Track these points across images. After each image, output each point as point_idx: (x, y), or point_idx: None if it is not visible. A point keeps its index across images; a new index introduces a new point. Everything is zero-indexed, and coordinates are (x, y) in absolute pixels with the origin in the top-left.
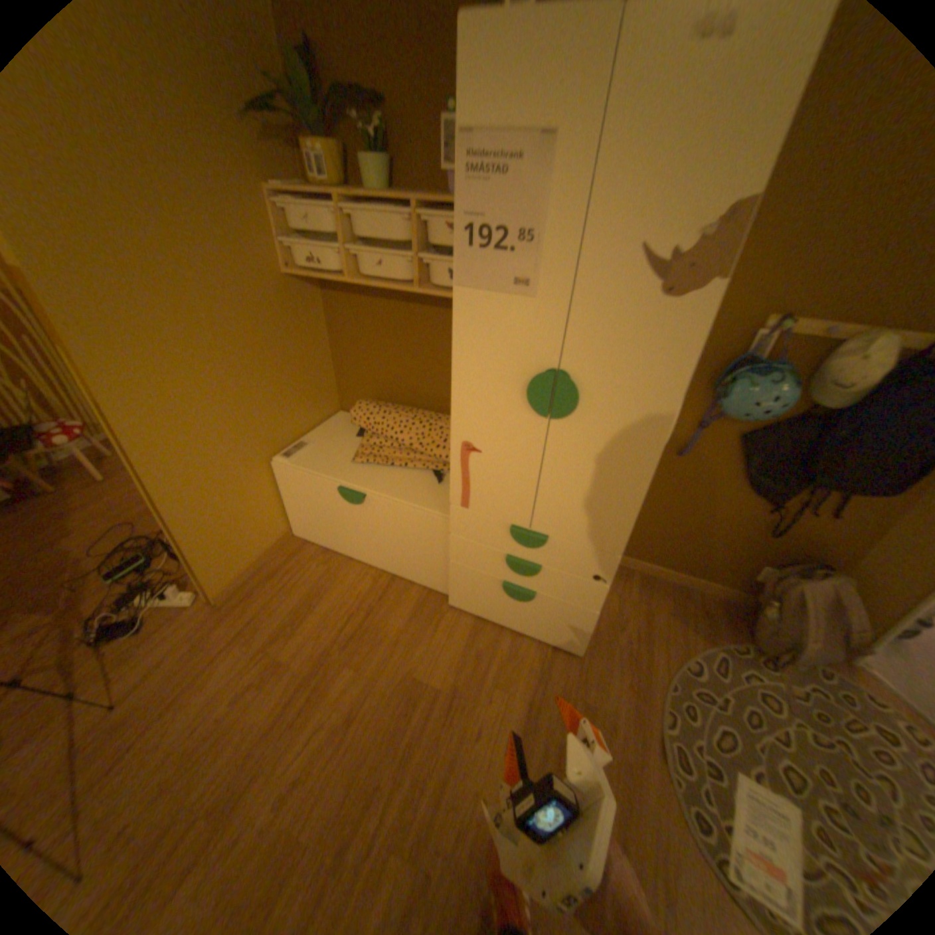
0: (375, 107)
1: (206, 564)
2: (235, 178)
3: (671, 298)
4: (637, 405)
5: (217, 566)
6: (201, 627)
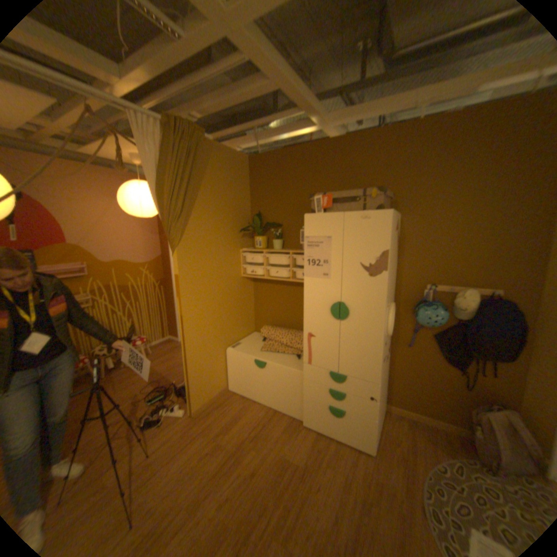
0: (279, 227)
1: (194, 394)
2: (233, 248)
3: (372, 277)
4: (370, 313)
5: (198, 396)
6: (186, 427)
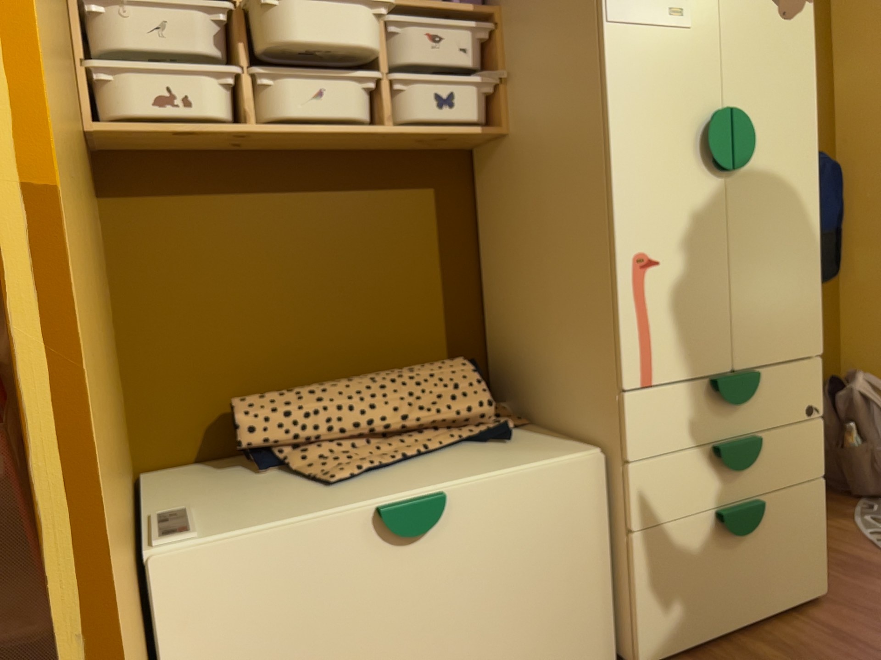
0: None
1: None
2: None
3: (788, 18)
4: (791, 133)
5: None
6: None
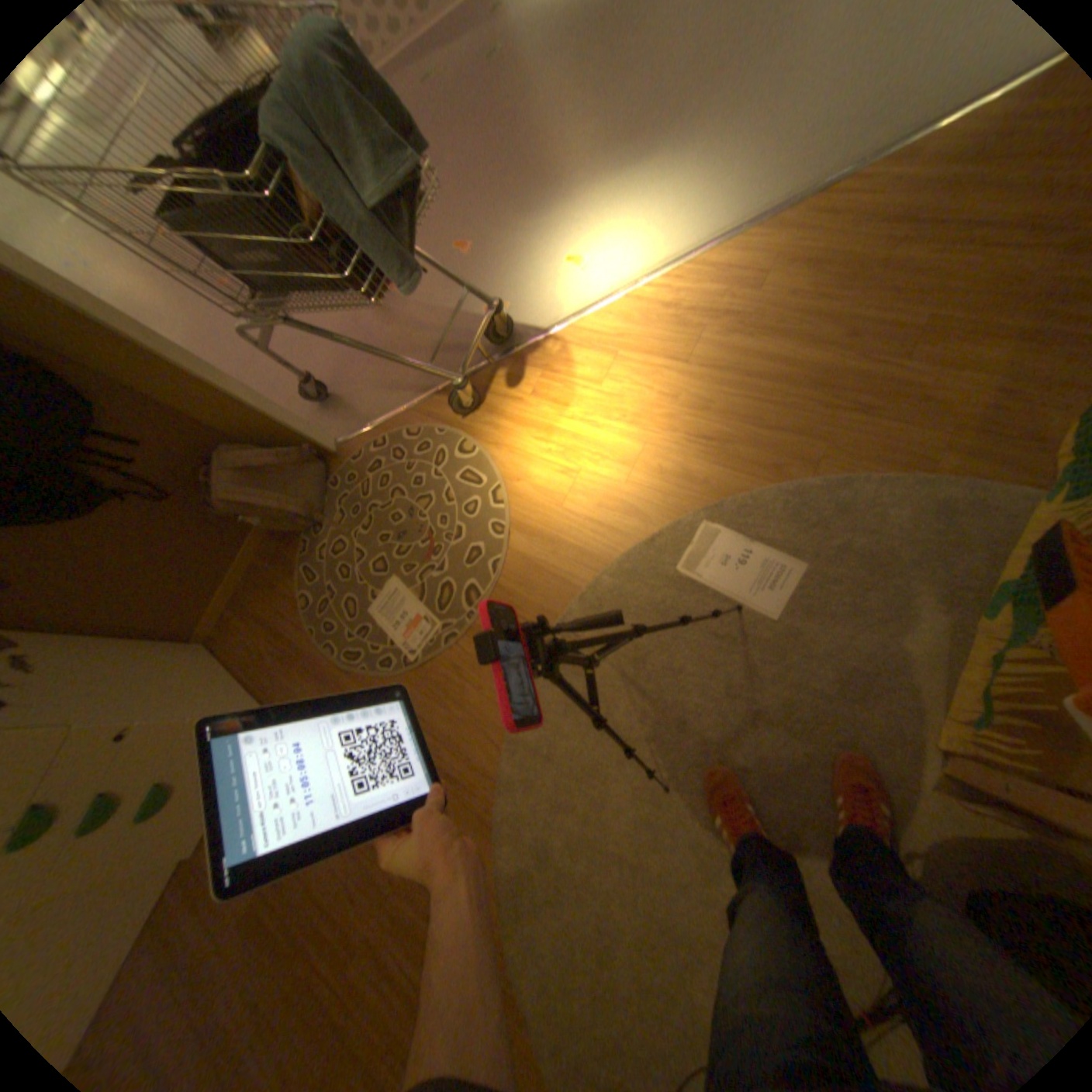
0: None
1: None
2: None
3: None
4: None
5: None
6: None
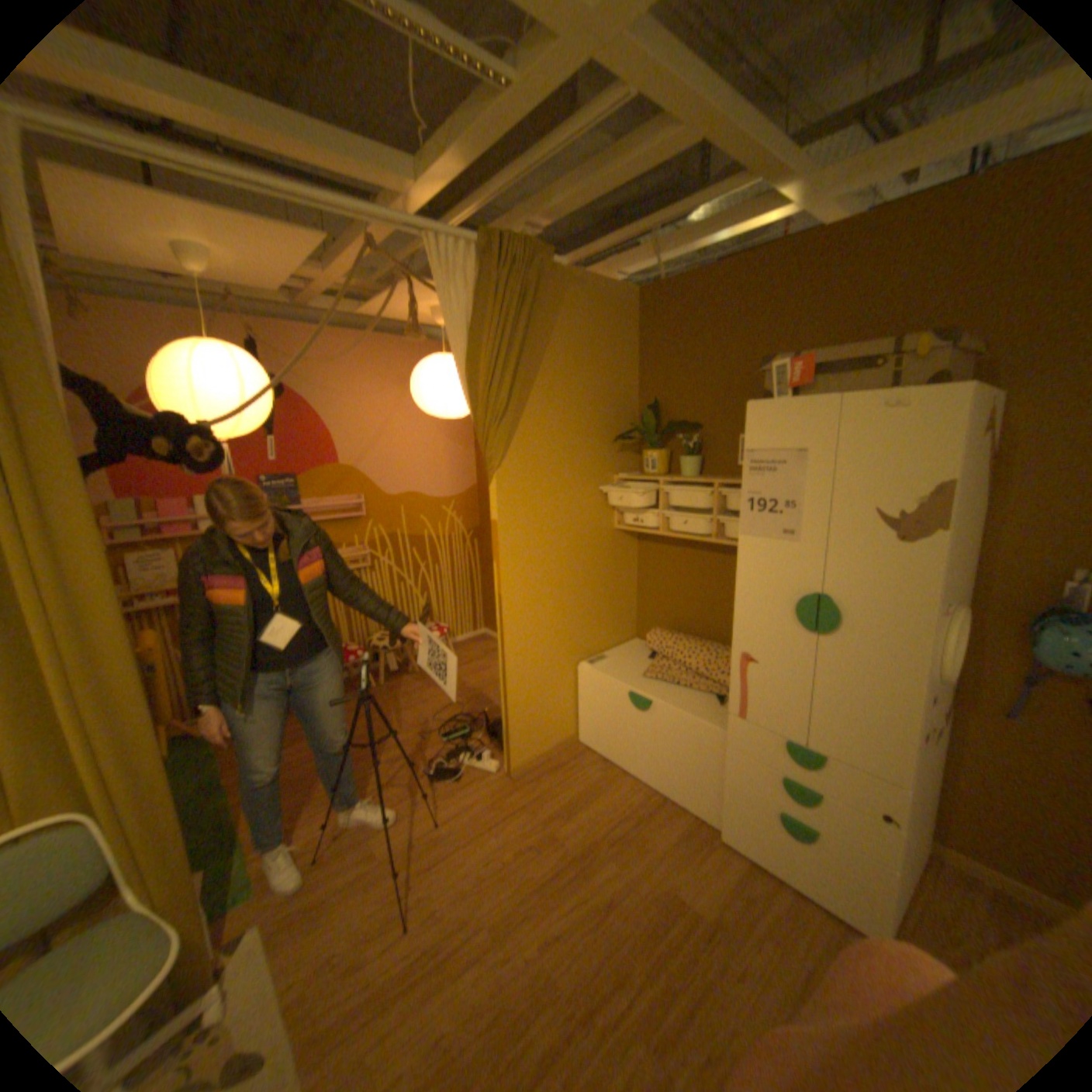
0: (697, 430)
1: (519, 736)
2: (601, 473)
3: (909, 542)
4: (898, 625)
5: (524, 742)
6: (502, 792)
